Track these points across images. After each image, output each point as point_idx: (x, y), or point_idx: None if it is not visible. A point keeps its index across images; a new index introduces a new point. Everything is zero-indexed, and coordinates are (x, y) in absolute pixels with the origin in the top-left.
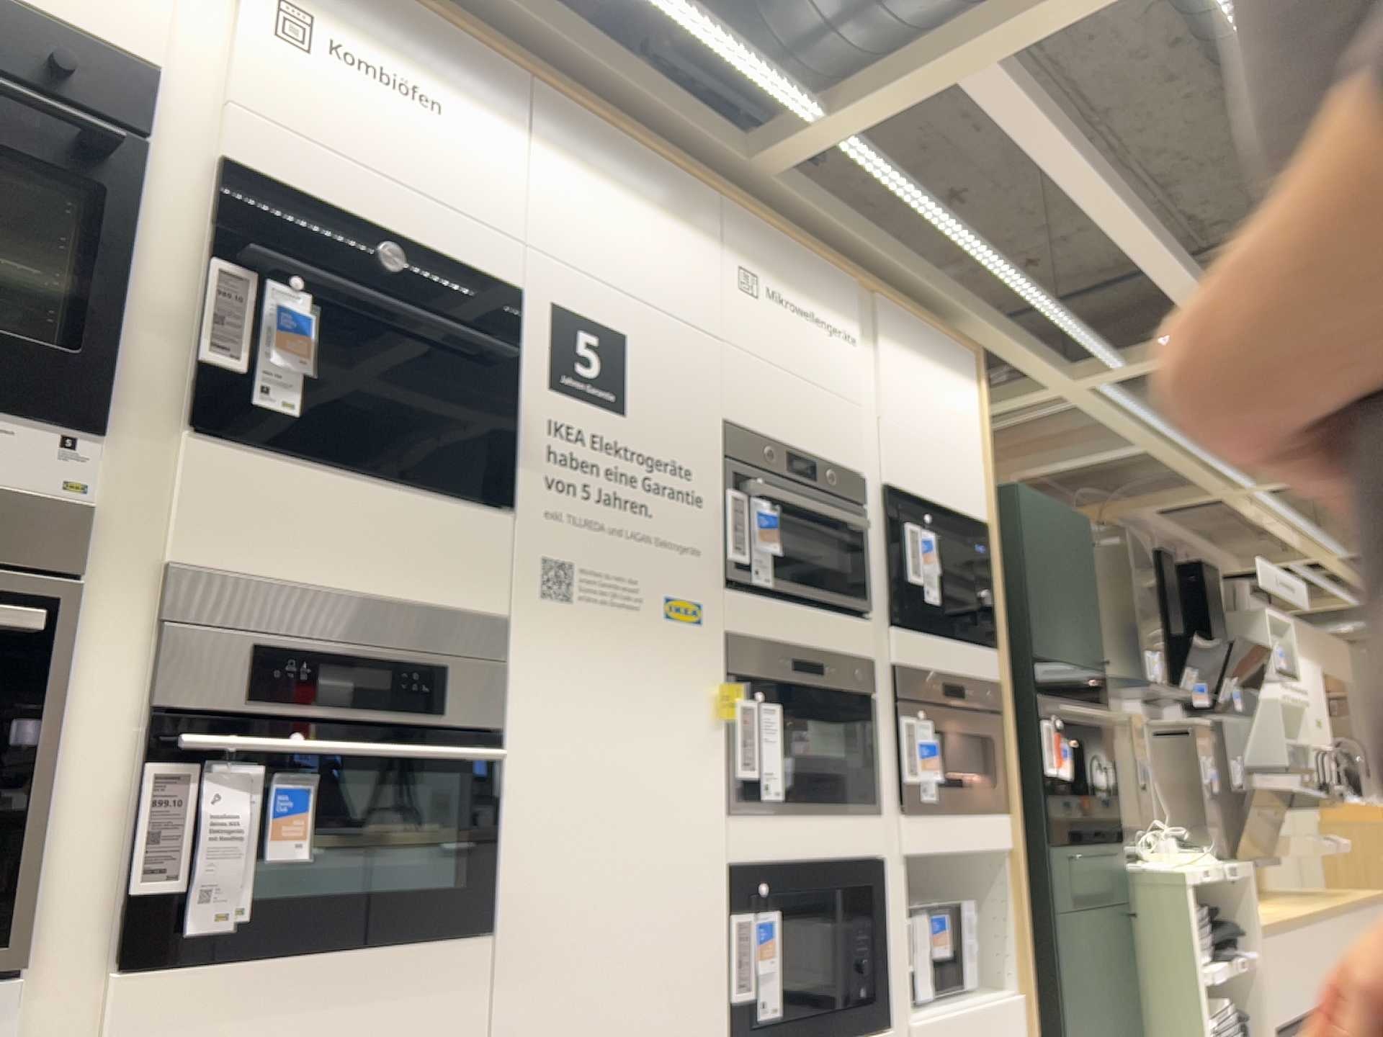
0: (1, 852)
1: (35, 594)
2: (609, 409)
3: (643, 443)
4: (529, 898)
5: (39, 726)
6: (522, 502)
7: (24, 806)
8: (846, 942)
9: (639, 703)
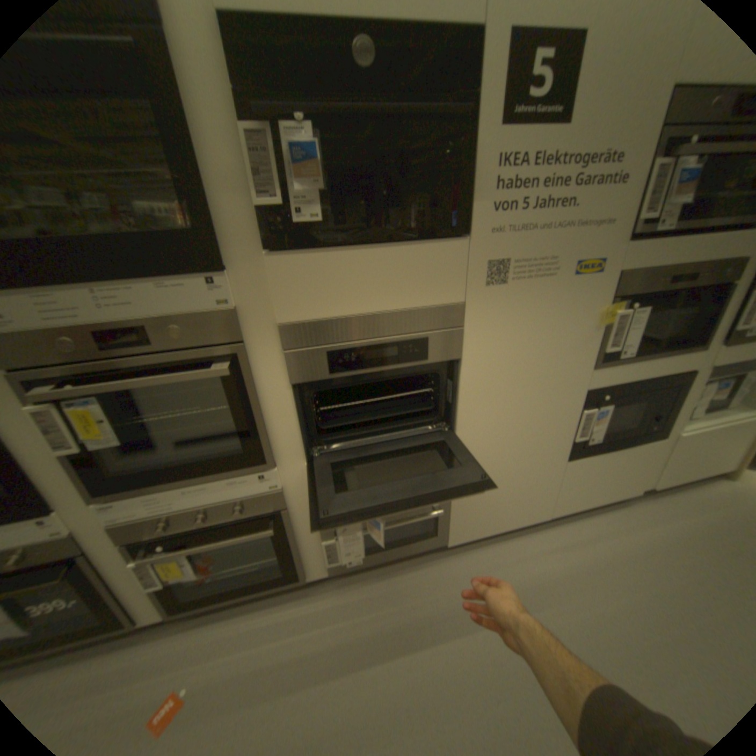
0: (255, 438)
1: (228, 352)
2: (556, 122)
3: (583, 143)
4: (473, 419)
5: (251, 398)
6: (476, 228)
7: (257, 424)
8: (654, 410)
9: (547, 327)
